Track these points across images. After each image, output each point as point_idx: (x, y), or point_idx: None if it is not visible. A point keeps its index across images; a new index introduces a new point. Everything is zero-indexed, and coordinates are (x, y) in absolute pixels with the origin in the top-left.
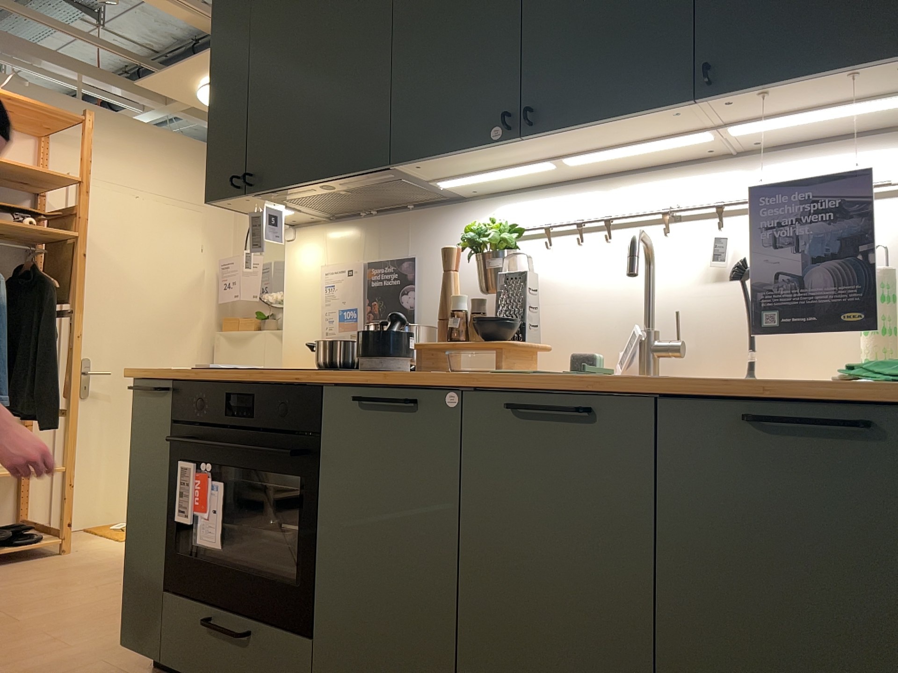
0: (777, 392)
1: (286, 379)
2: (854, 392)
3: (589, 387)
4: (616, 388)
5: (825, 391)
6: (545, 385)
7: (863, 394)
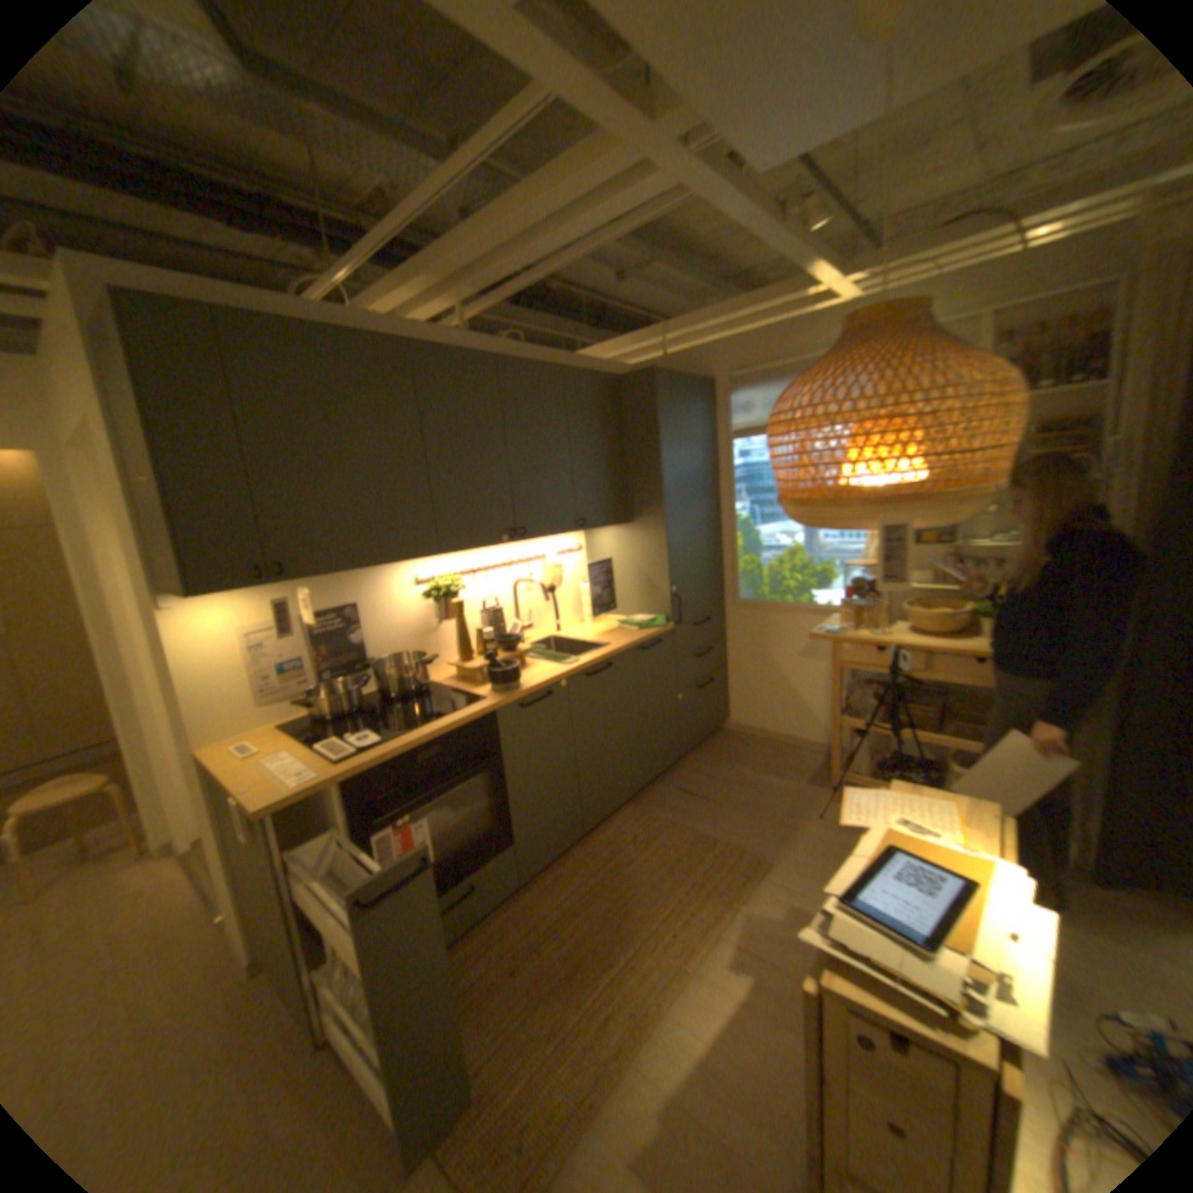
0: (645, 639)
1: (465, 719)
2: (657, 634)
3: (608, 656)
4: (615, 653)
5: (648, 635)
6: (592, 661)
7: (654, 633)
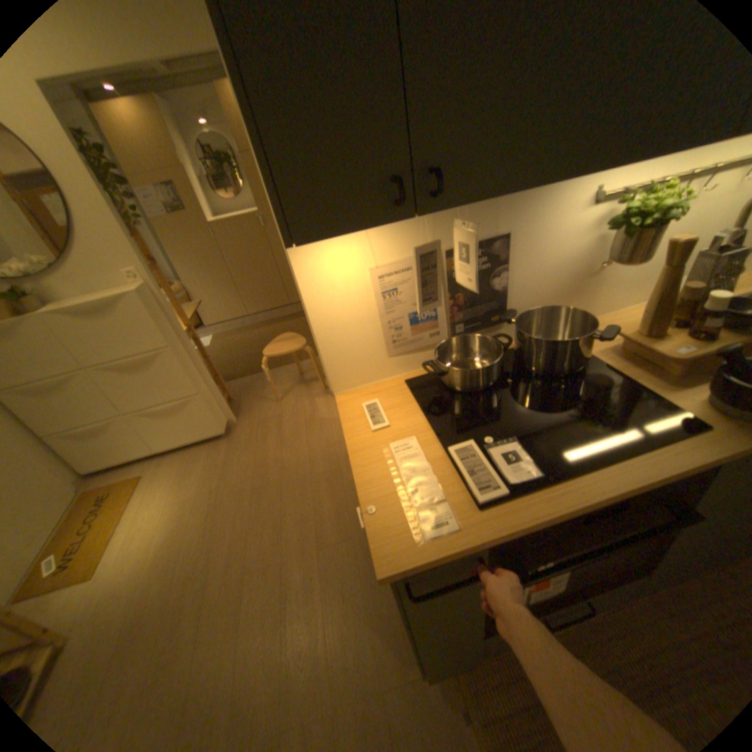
0: None
1: (677, 465)
2: None
3: None
4: None
5: None
6: None
7: None
